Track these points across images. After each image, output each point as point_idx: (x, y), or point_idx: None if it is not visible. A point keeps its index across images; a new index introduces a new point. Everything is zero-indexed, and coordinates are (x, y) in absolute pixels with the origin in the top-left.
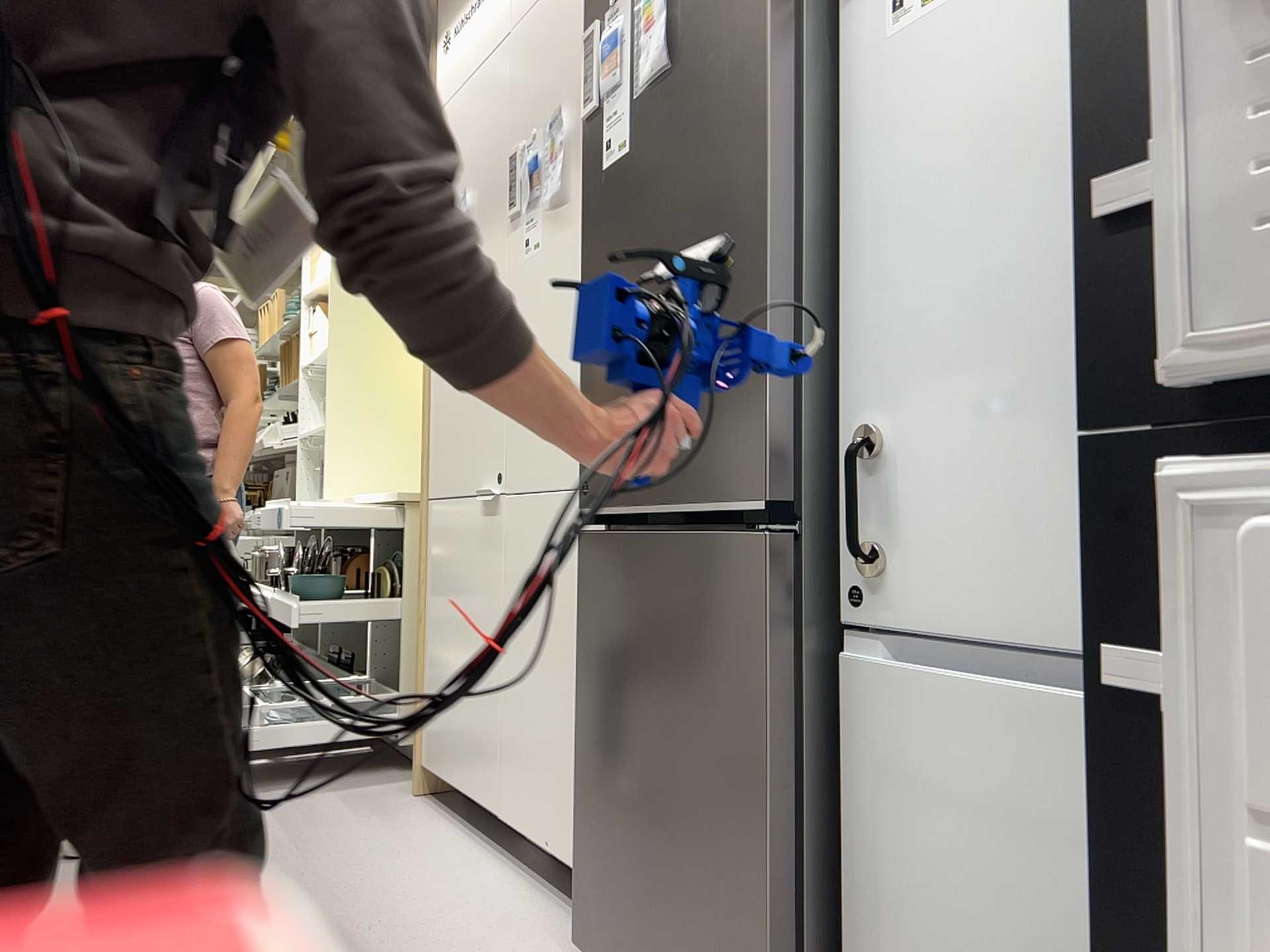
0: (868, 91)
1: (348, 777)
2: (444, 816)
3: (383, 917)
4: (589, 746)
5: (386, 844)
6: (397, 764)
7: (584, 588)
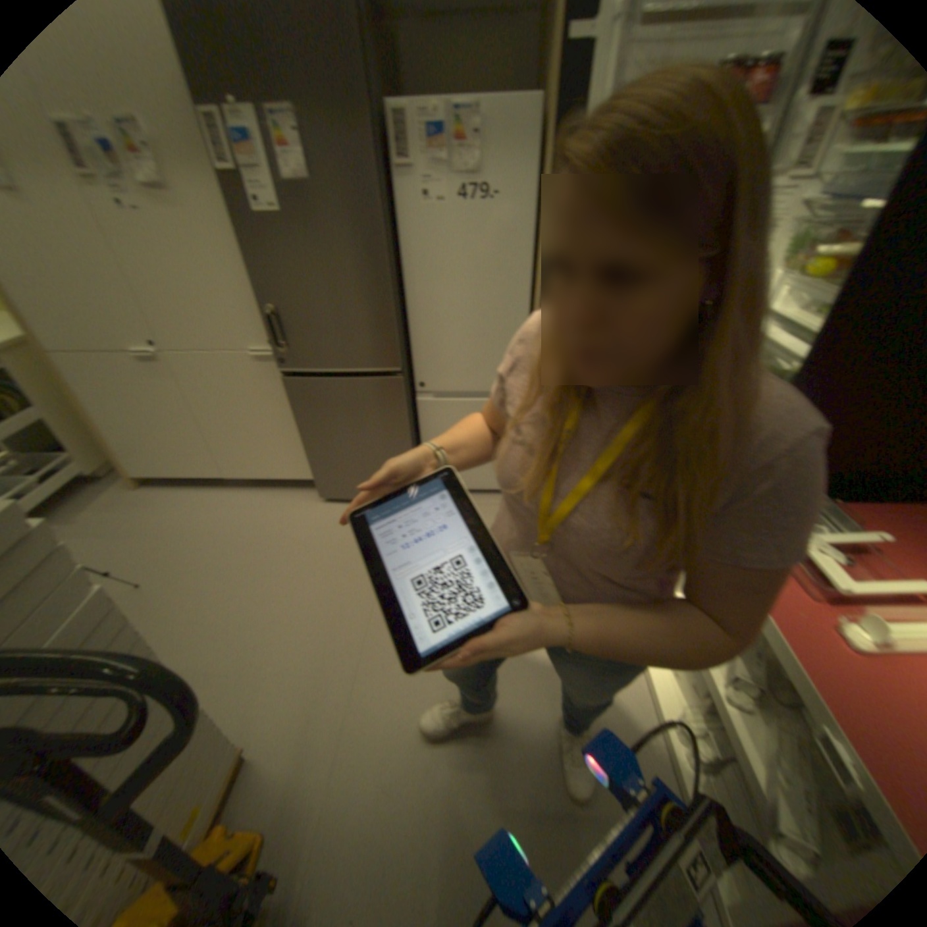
0: (412, 224)
1: (73, 502)
2: (172, 490)
3: (235, 531)
4: (314, 445)
5: (174, 513)
6: (85, 483)
7: (295, 397)
